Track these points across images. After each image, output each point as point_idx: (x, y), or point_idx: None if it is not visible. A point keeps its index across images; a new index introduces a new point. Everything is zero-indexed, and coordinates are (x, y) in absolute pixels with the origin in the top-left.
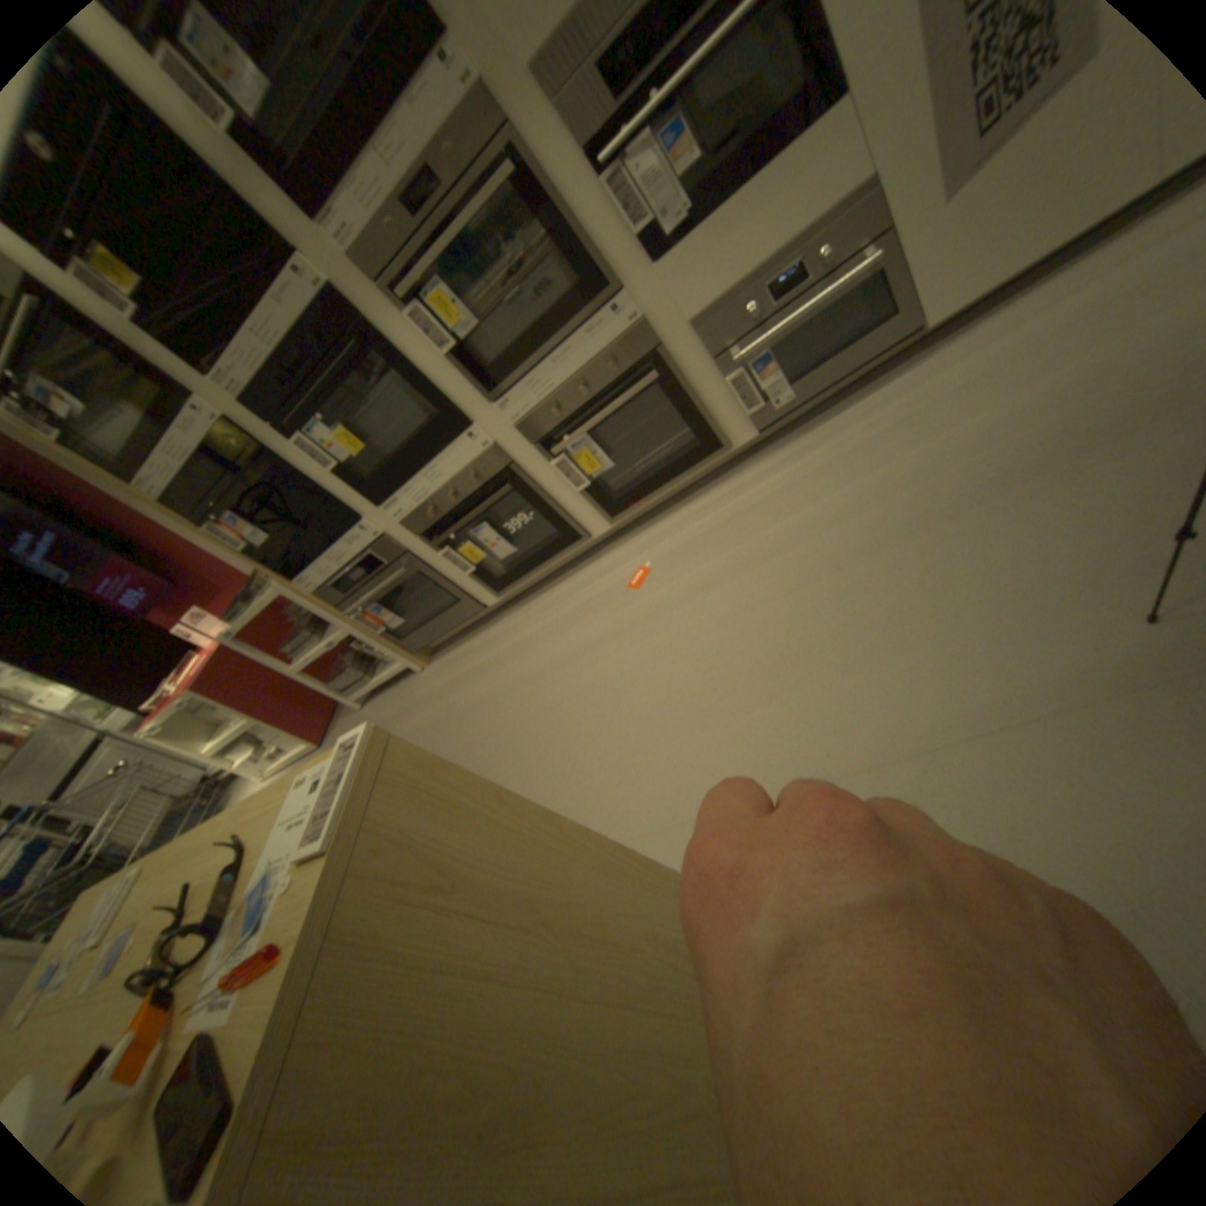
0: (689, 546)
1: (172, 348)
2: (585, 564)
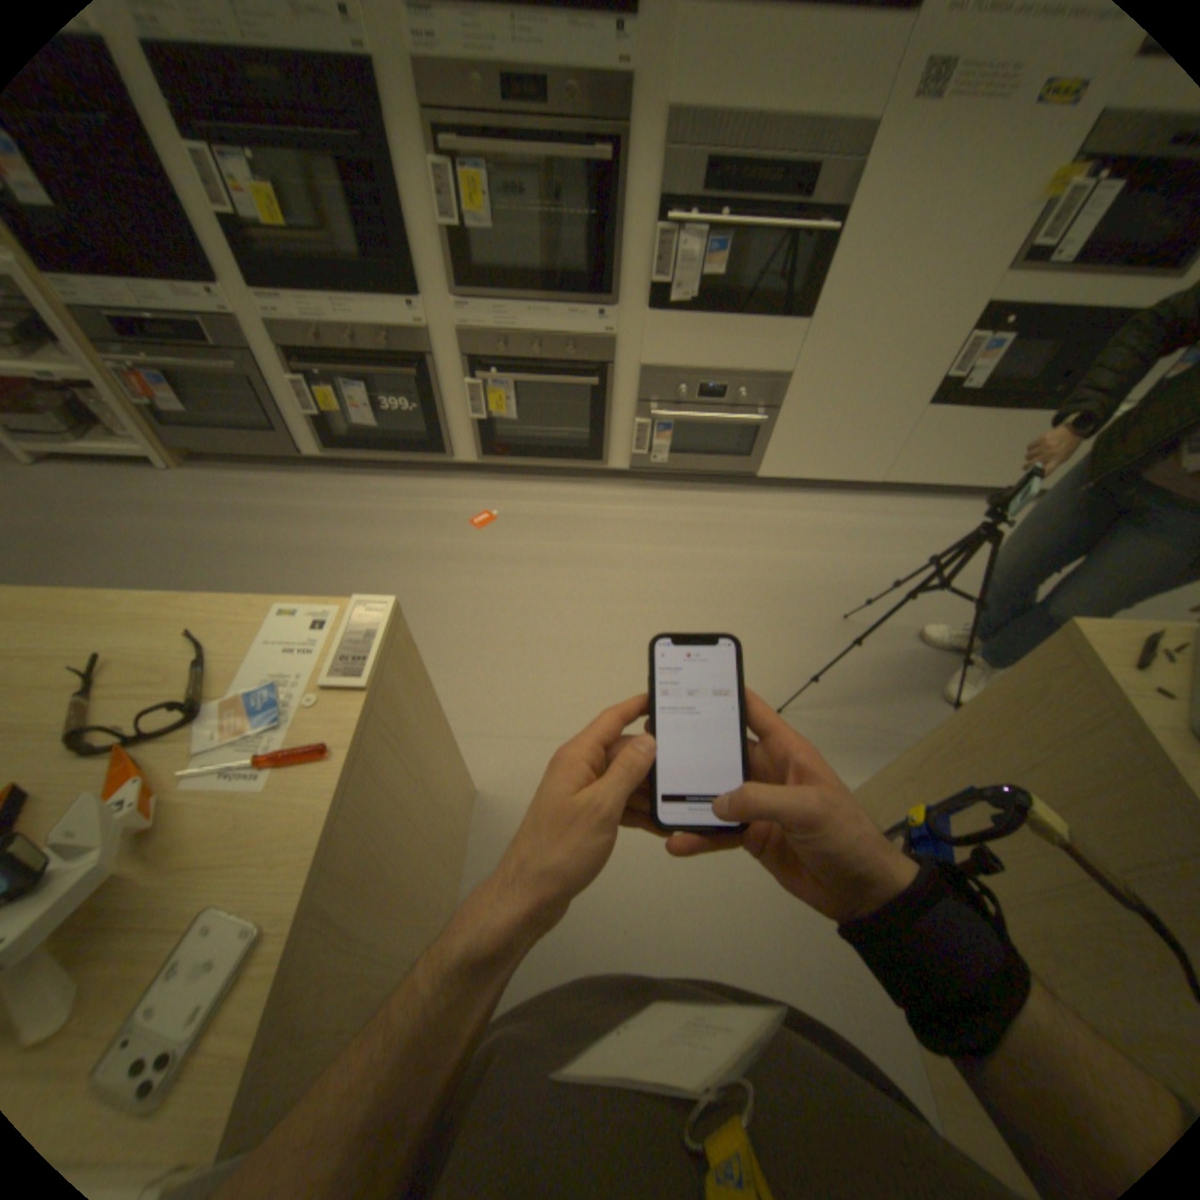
0: (534, 523)
1: None
2: (427, 477)
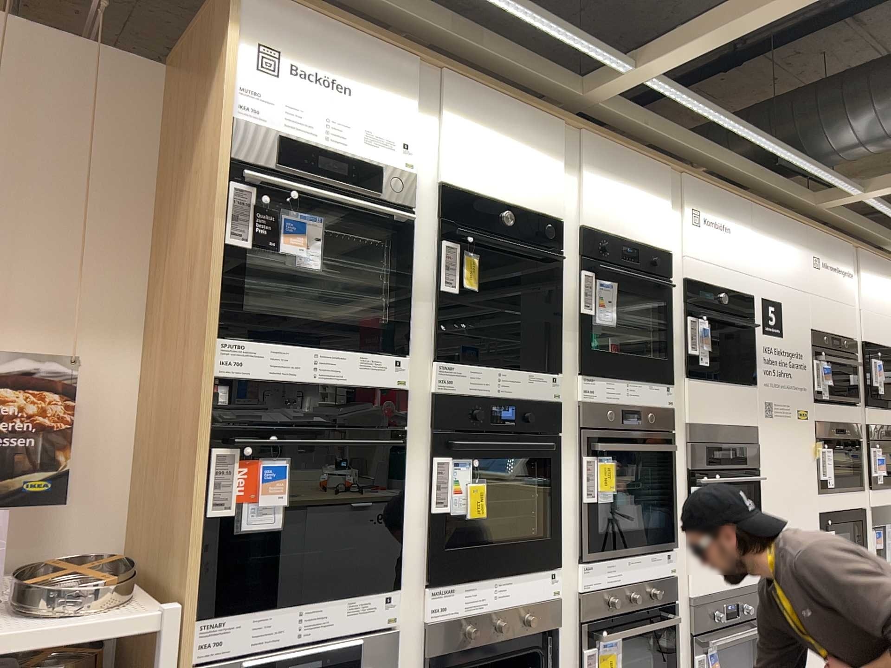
0: None
1: (438, 326)
2: None
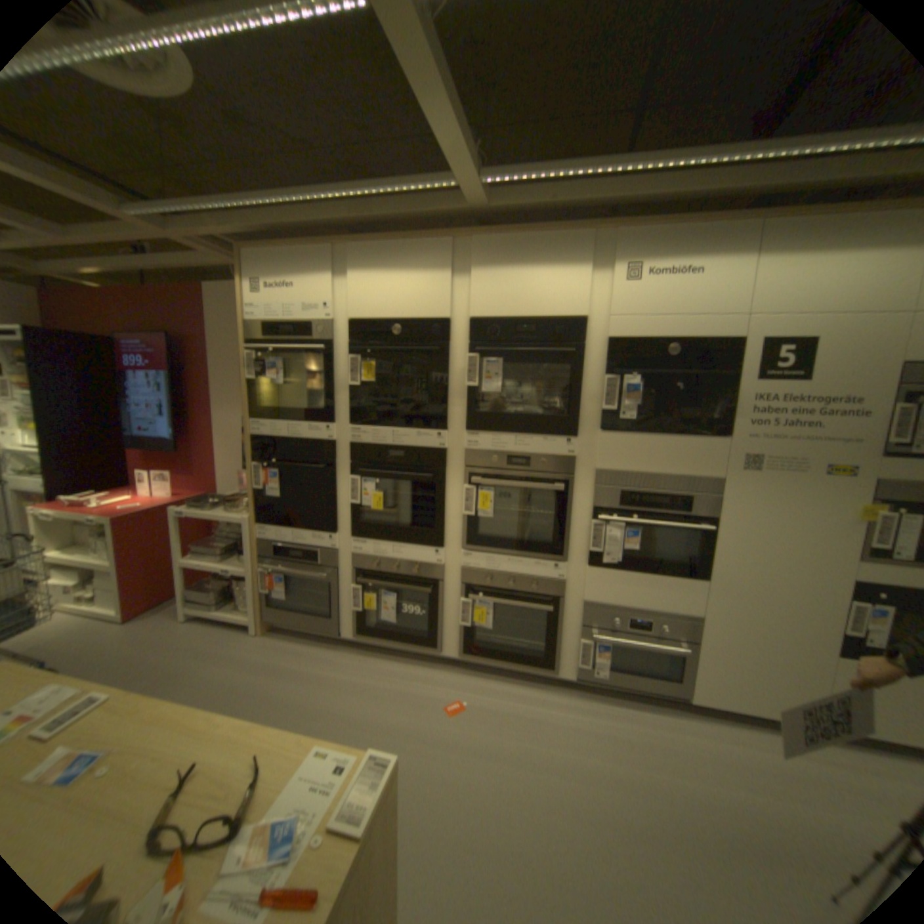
0: (497, 718)
1: (350, 407)
2: (420, 666)
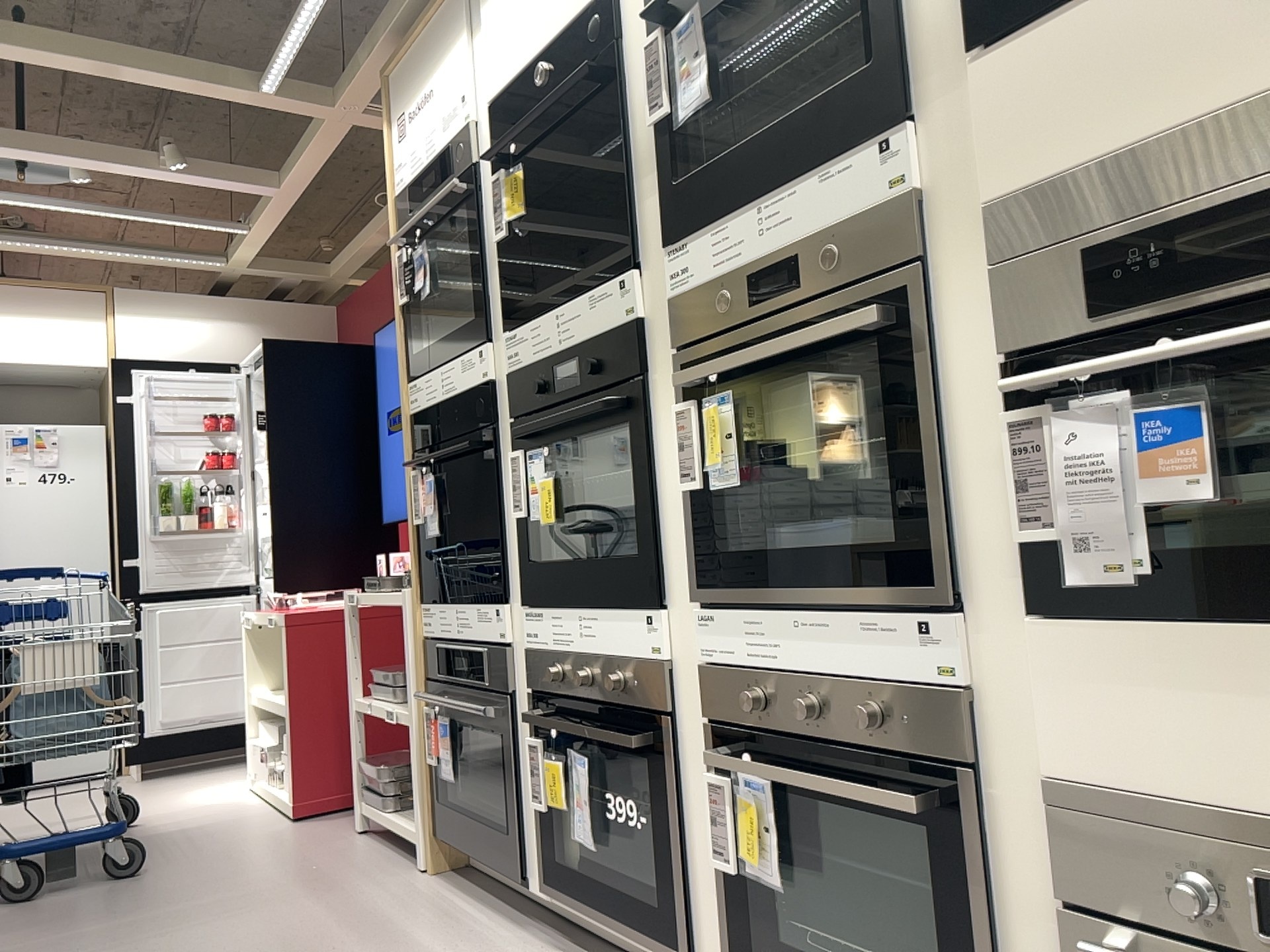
0: None
1: (501, 289)
2: None
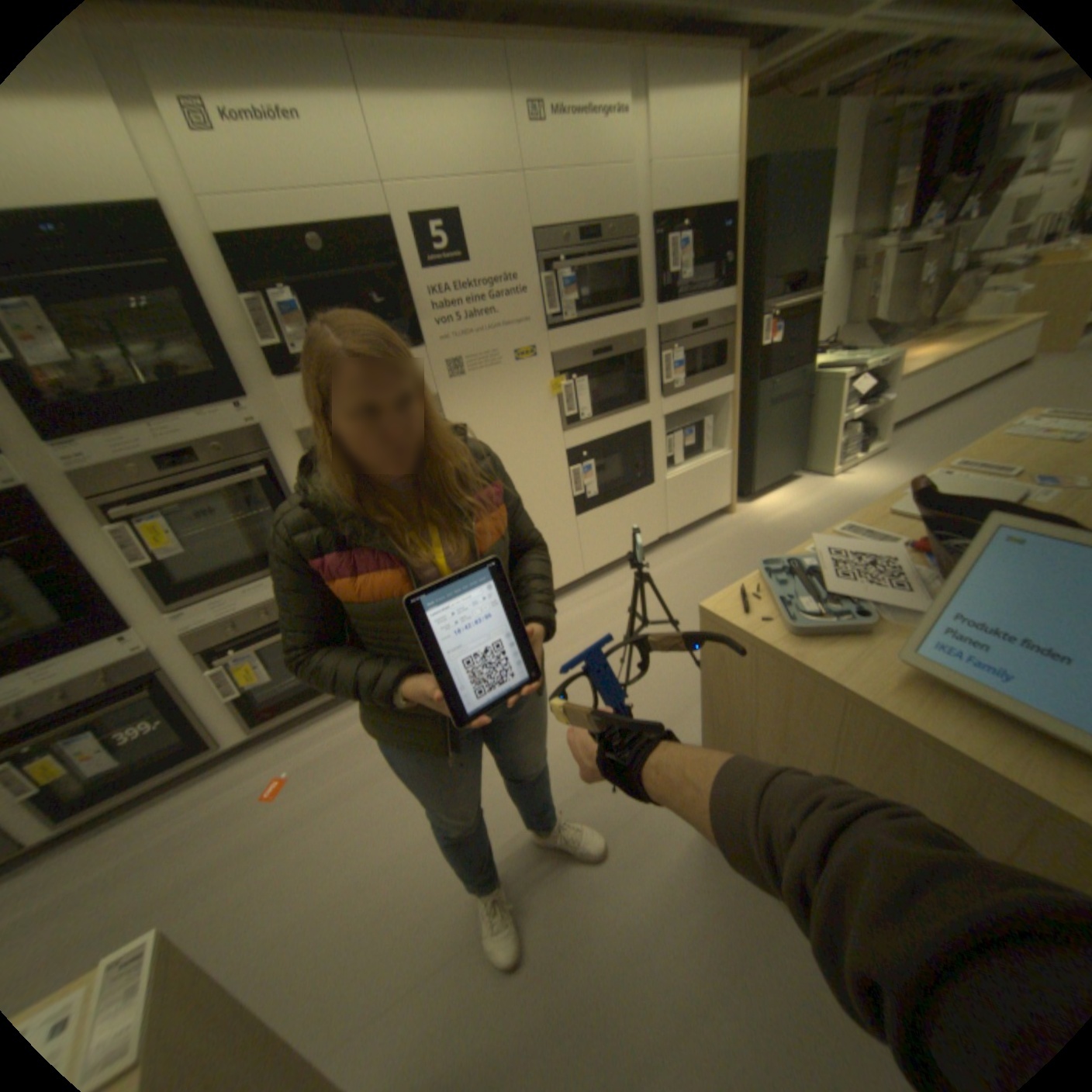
0: (327, 762)
1: None
2: (196, 783)
